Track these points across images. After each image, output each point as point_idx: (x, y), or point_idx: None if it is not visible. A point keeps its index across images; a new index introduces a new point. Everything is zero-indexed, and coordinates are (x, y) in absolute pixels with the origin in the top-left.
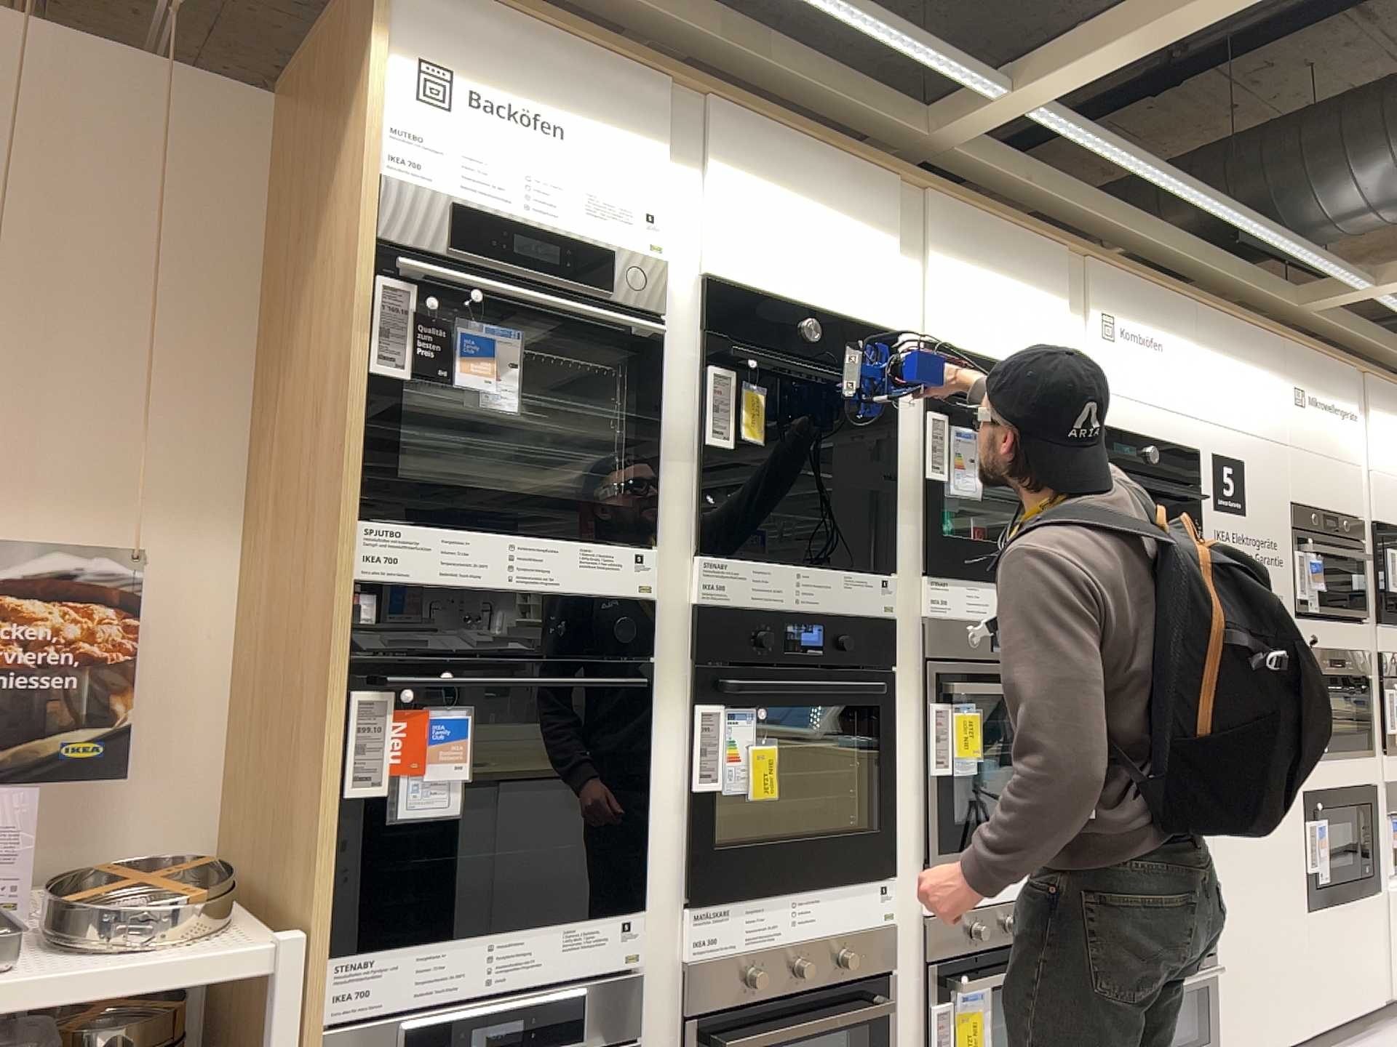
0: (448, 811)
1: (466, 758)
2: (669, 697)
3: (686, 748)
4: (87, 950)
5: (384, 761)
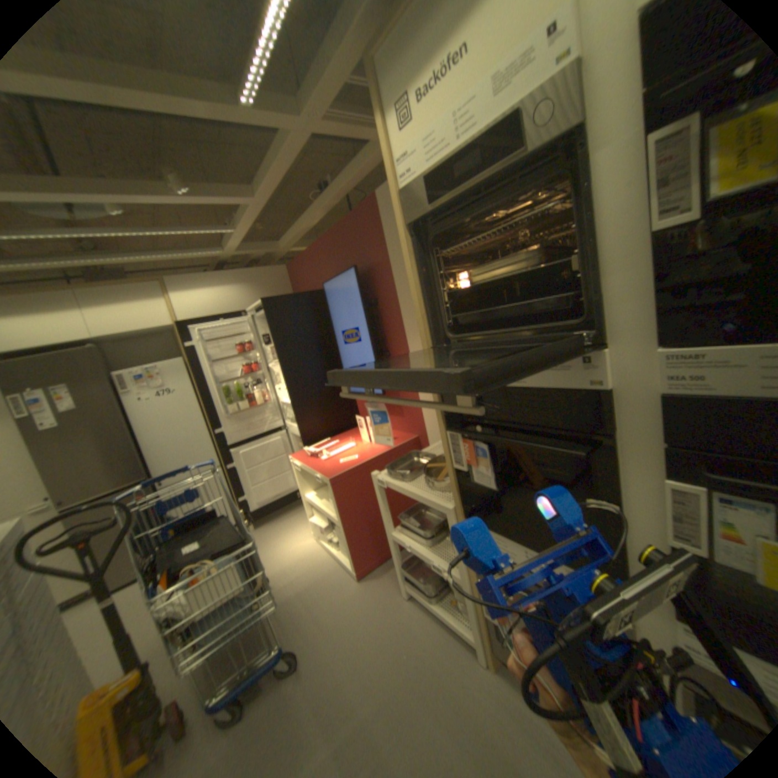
0: (491, 488)
1: (489, 469)
2: (643, 466)
3: (665, 509)
4: (427, 484)
5: (462, 460)
